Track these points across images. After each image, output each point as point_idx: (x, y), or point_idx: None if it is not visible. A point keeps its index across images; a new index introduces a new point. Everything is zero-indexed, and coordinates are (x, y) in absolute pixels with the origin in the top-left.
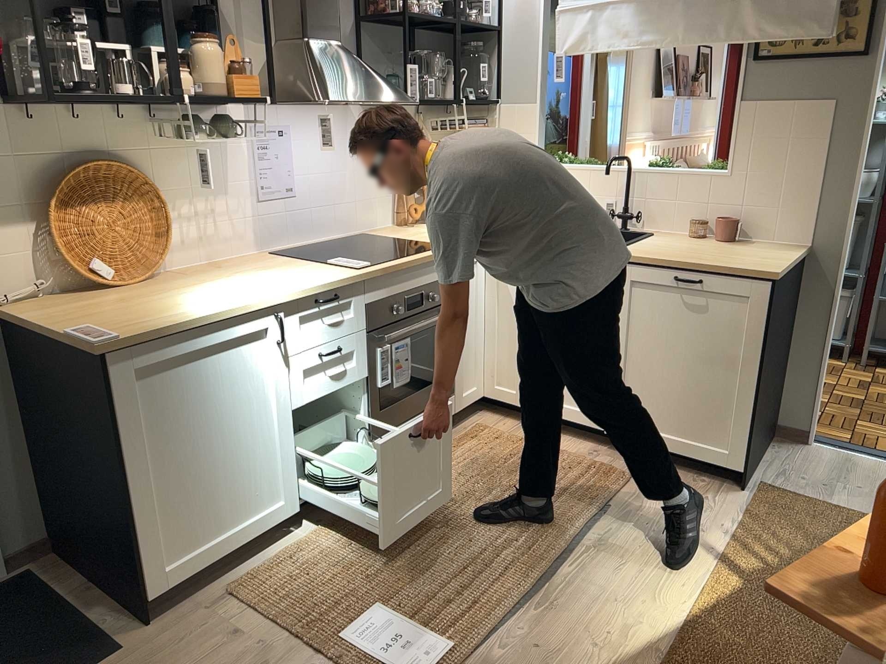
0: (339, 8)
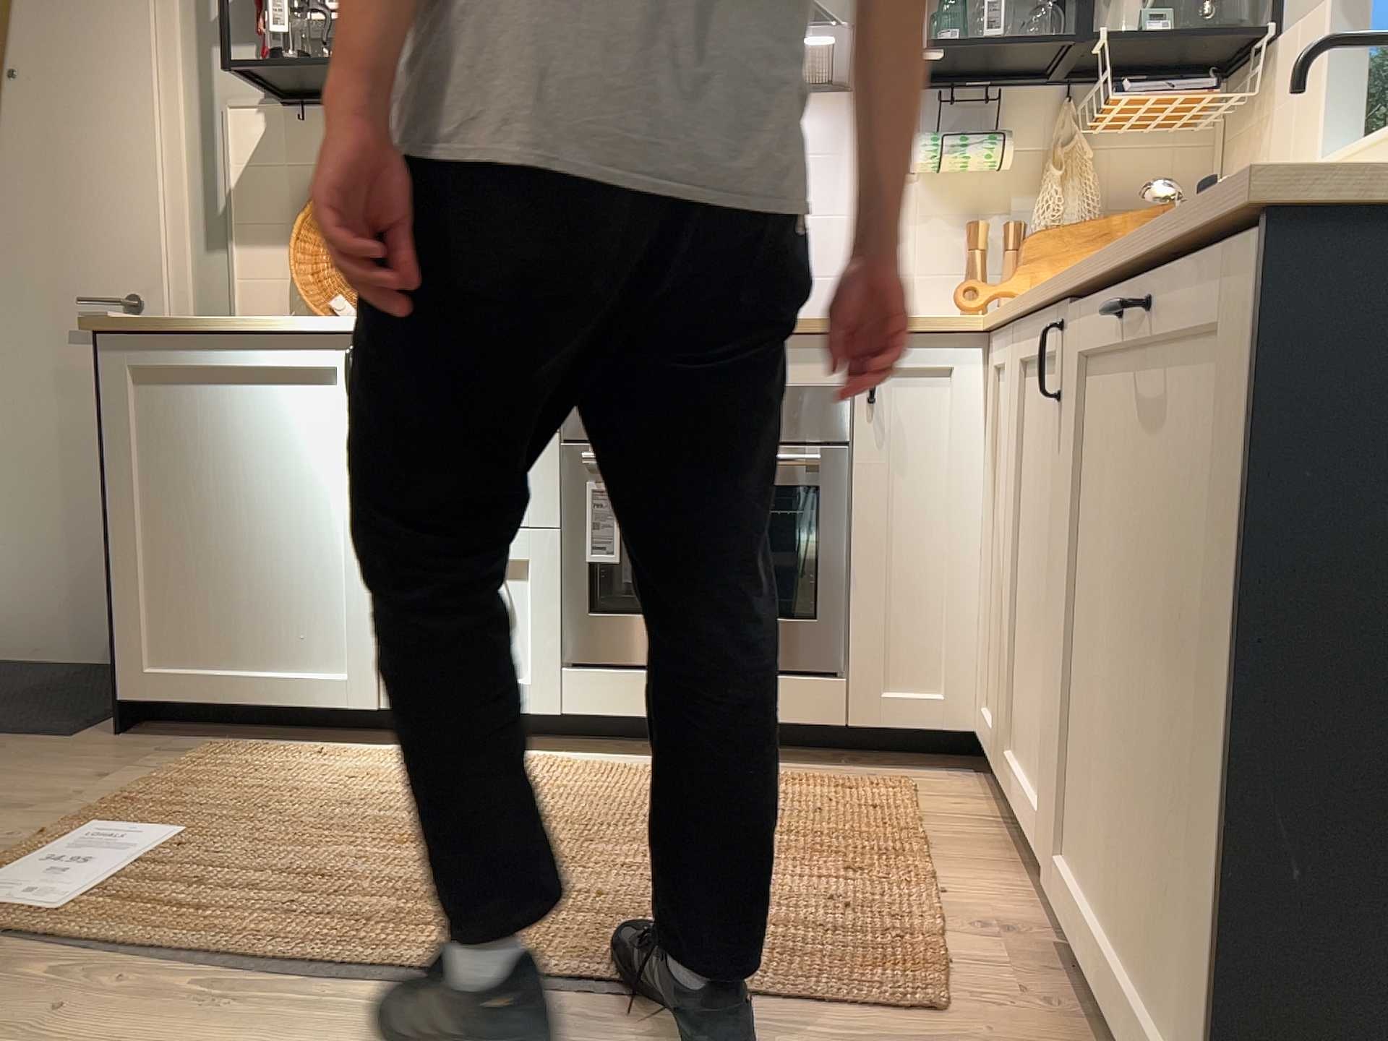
0: None
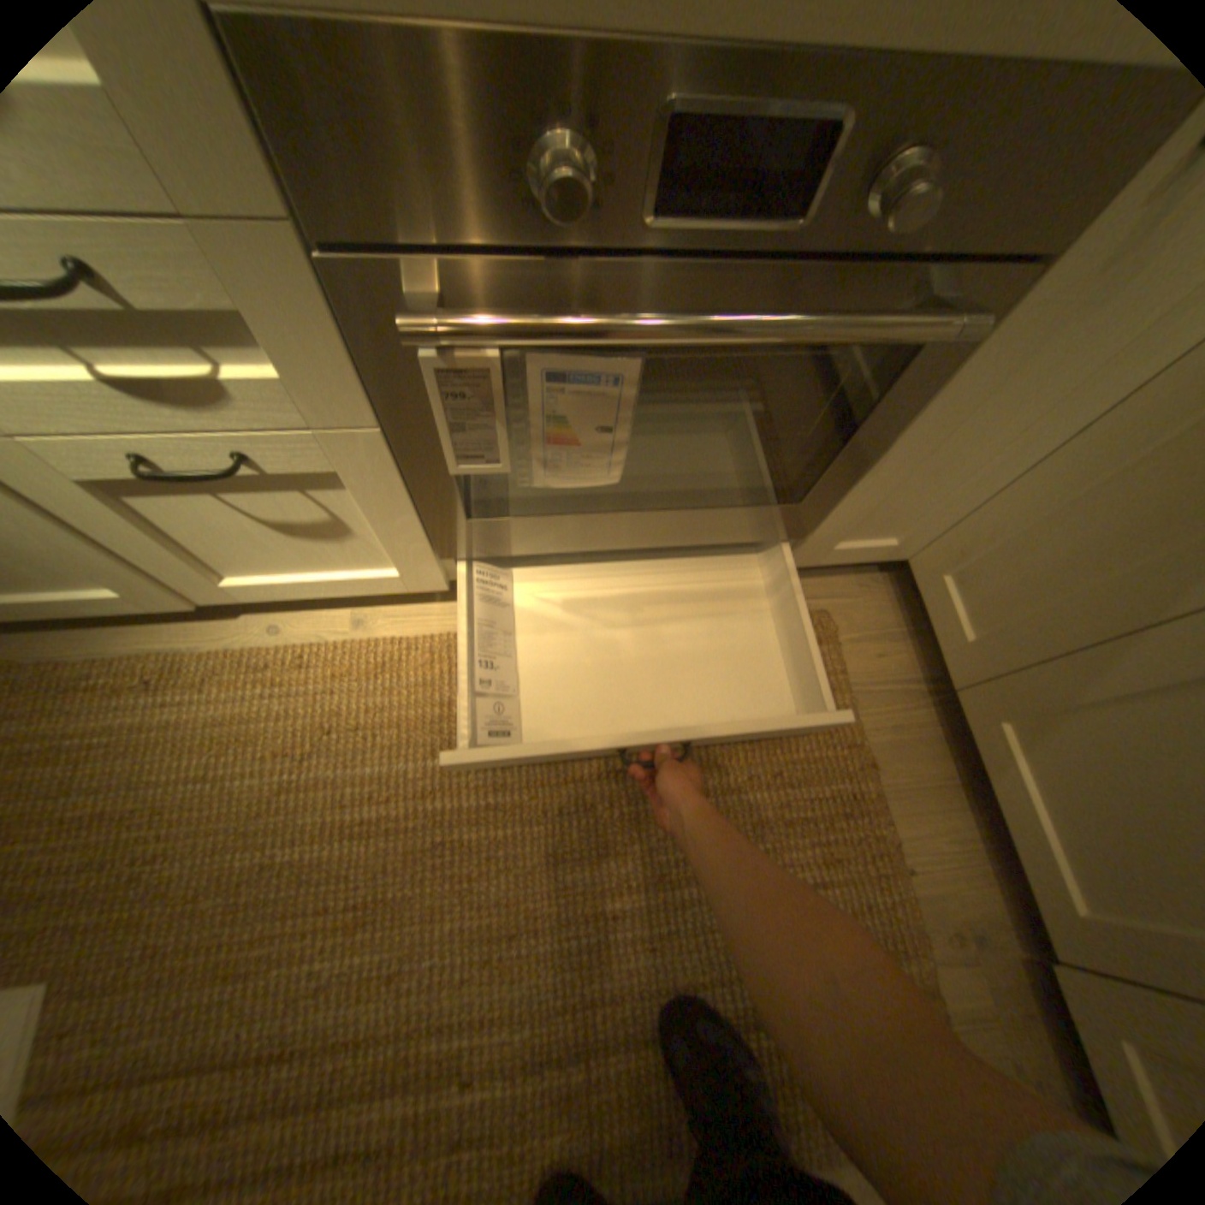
0: None
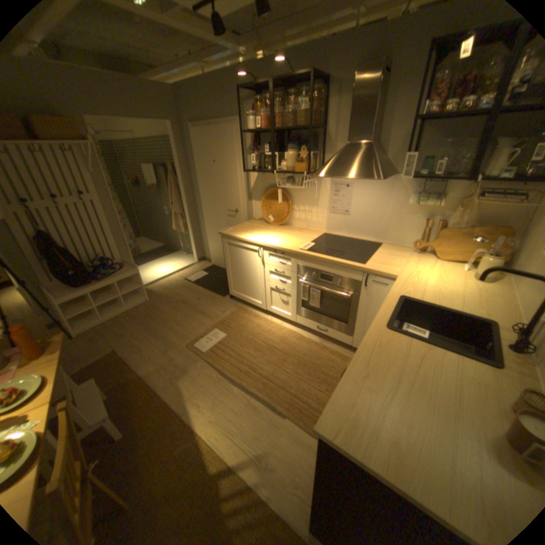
0: (406, 114)
